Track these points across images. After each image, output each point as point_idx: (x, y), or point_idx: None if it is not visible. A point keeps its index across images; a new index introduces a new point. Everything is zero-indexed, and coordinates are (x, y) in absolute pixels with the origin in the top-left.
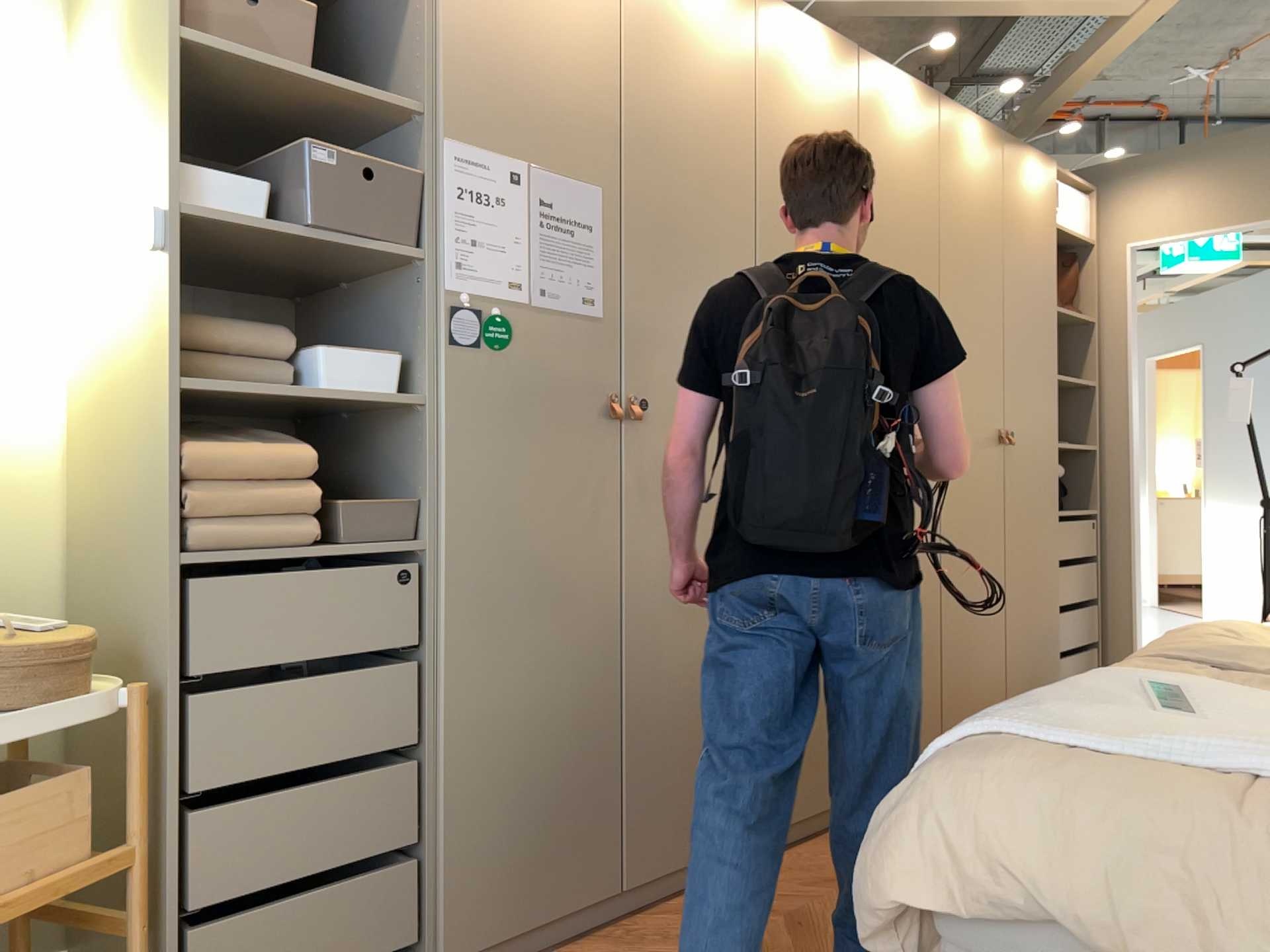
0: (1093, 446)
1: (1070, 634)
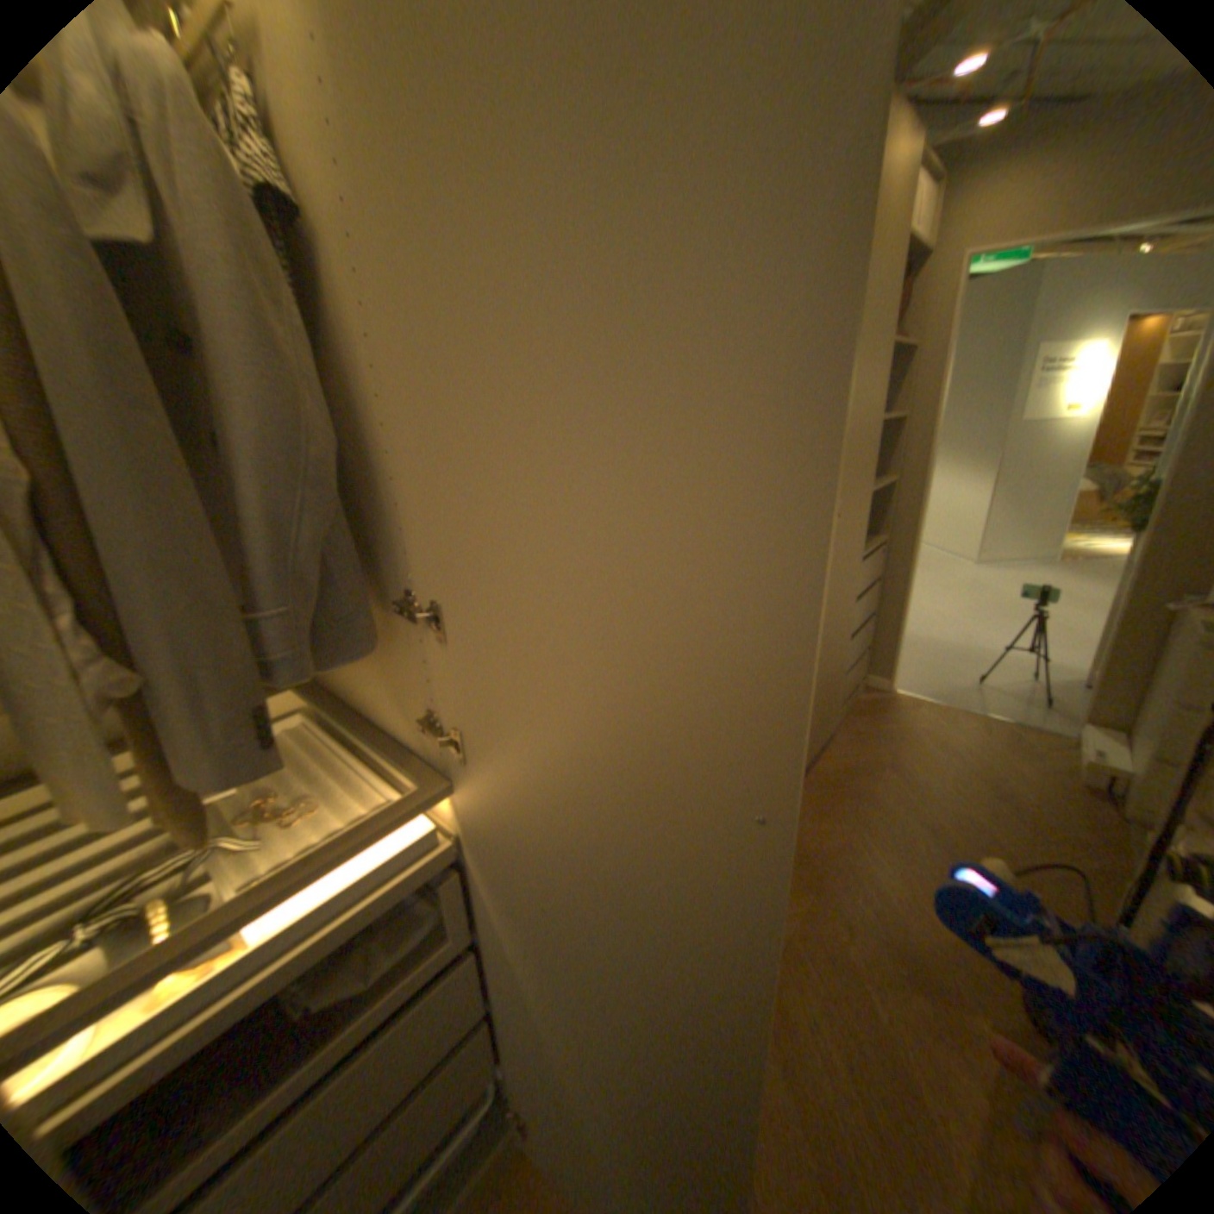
0: (894, 480)
1: (852, 658)
